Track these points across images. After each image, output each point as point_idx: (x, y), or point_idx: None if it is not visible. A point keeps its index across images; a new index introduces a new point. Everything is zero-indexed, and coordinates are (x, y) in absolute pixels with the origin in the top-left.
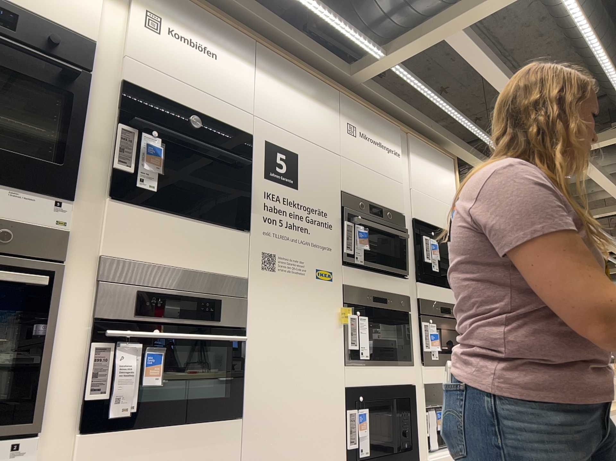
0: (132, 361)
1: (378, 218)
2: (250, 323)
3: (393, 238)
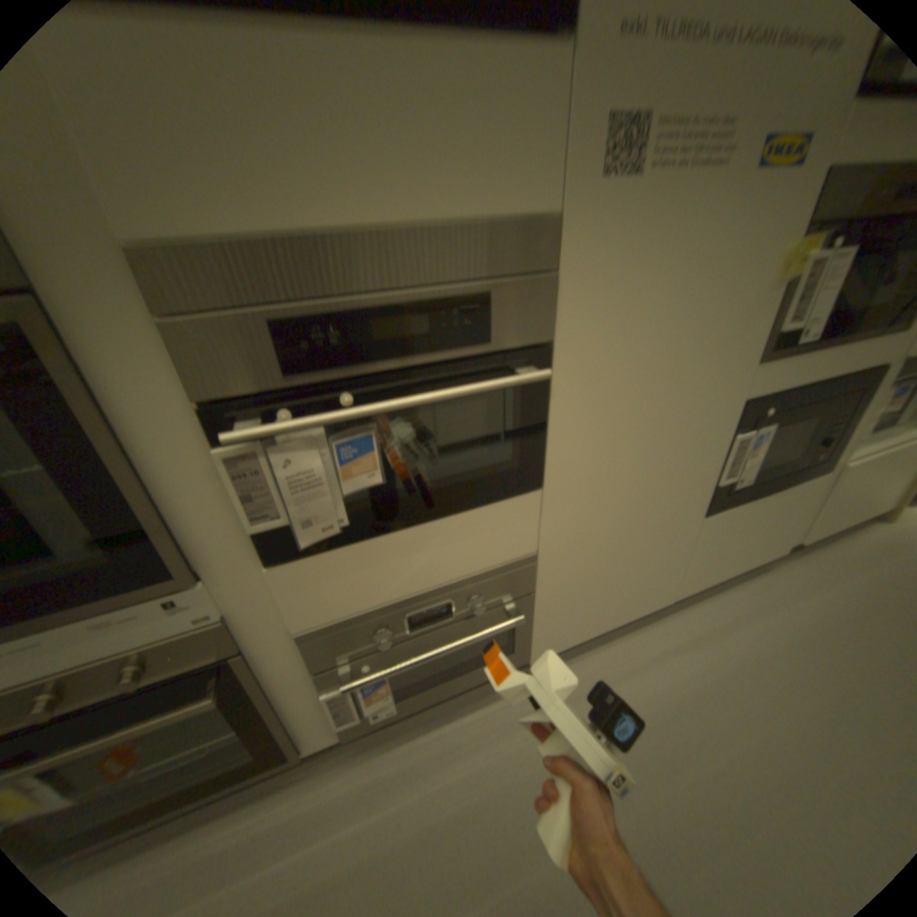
0: (311, 458)
1: None
2: (561, 327)
3: None
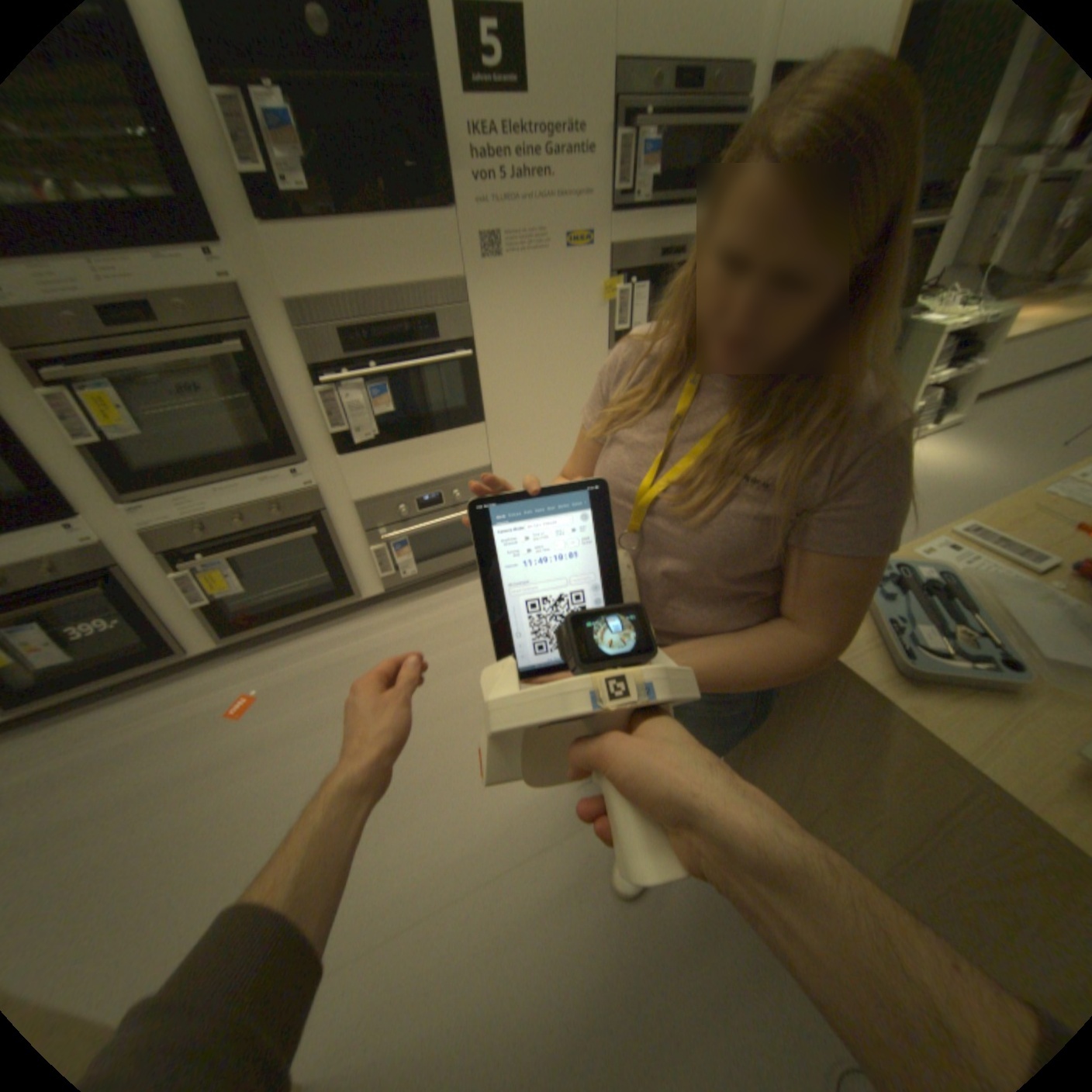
0: (357, 396)
1: (687, 97)
2: (475, 331)
3: (719, 126)
